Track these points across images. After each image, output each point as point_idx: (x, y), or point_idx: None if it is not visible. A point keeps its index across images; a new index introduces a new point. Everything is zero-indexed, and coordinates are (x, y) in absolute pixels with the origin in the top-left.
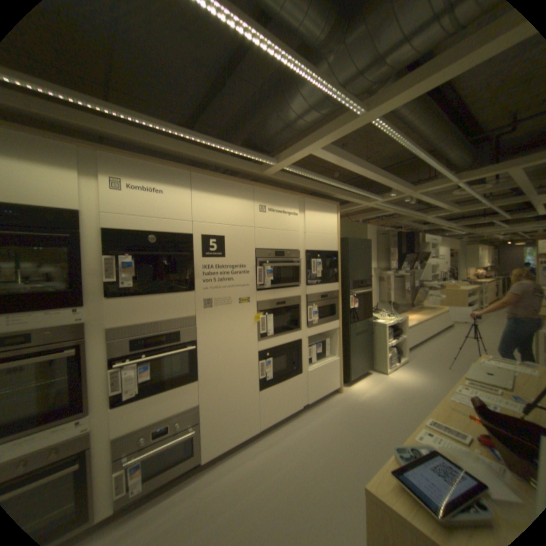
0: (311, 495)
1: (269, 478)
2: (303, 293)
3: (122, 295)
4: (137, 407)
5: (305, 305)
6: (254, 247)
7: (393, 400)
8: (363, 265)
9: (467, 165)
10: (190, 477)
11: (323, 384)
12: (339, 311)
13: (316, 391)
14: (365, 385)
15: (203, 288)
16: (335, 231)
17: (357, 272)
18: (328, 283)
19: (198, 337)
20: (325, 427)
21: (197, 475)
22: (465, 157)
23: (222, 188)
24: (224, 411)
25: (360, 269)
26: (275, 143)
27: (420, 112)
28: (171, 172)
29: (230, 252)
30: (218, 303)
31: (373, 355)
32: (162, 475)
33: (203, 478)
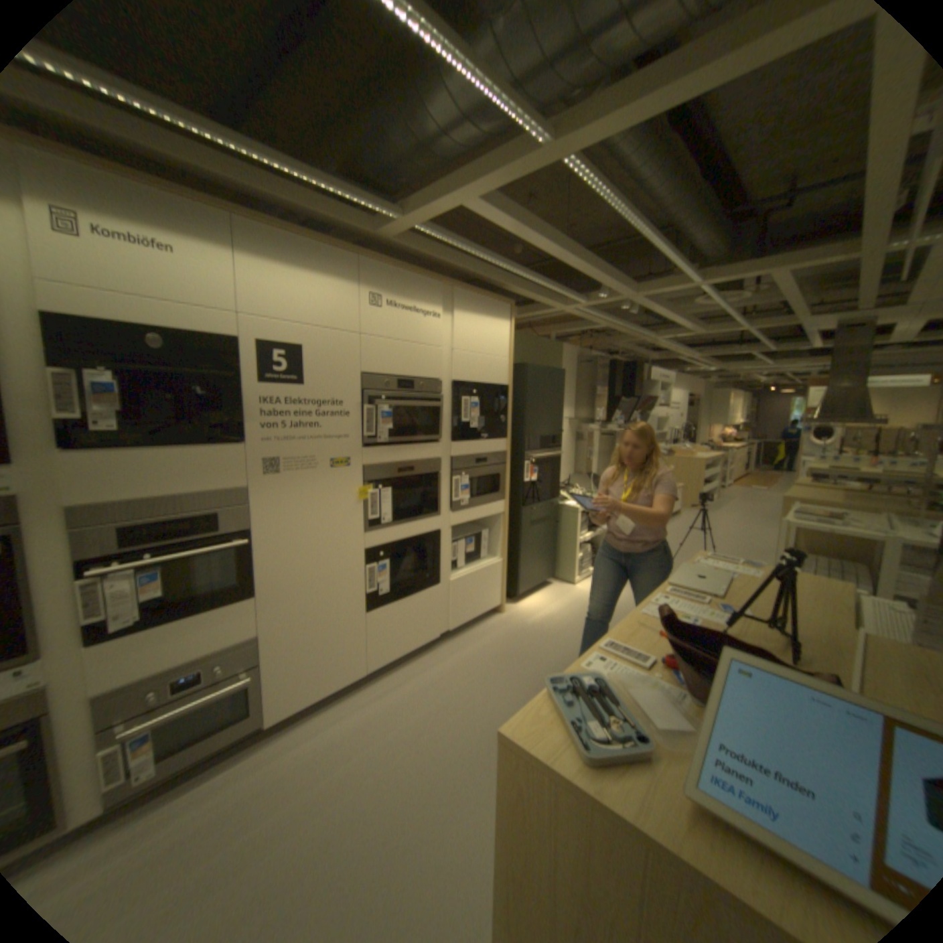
0: (440, 758)
1: (376, 741)
2: (444, 454)
3: (94, 446)
4: (138, 644)
5: (448, 475)
6: (359, 370)
7: (577, 621)
8: (548, 411)
9: (719, 256)
10: (244, 750)
11: (472, 600)
12: (505, 486)
13: (461, 612)
14: (539, 600)
15: (260, 439)
16: (505, 350)
17: (537, 423)
18: (489, 439)
19: (253, 525)
20: (471, 663)
21: (256, 746)
22: (716, 242)
23: (296, 255)
24: (304, 646)
25: (543, 418)
26: (399, 177)
27: (649, 153)
28: (188, 210)
29: (312, 376)
30: (290, 467)
31: (555, 555)
32: (191, 749)
33: (267, 750)
